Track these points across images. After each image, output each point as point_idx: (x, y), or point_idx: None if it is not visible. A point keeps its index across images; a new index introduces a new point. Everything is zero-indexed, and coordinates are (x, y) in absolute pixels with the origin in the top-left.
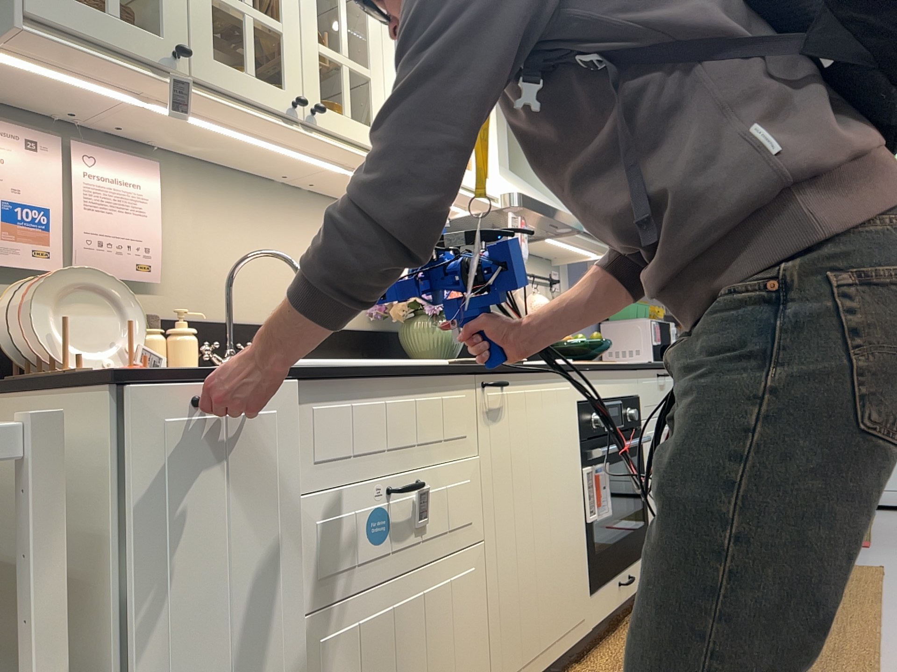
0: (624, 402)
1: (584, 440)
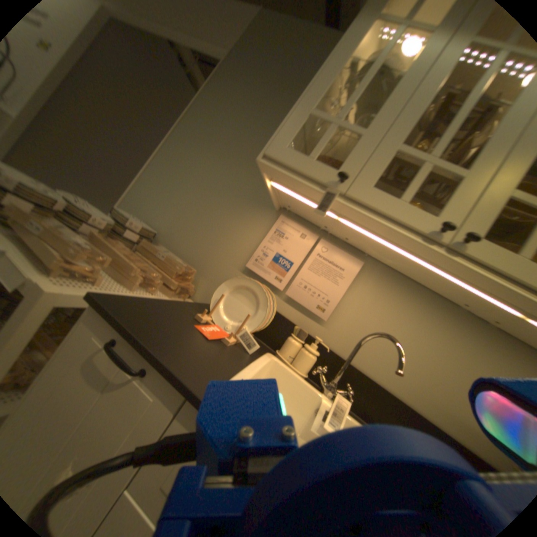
0: None
1: None
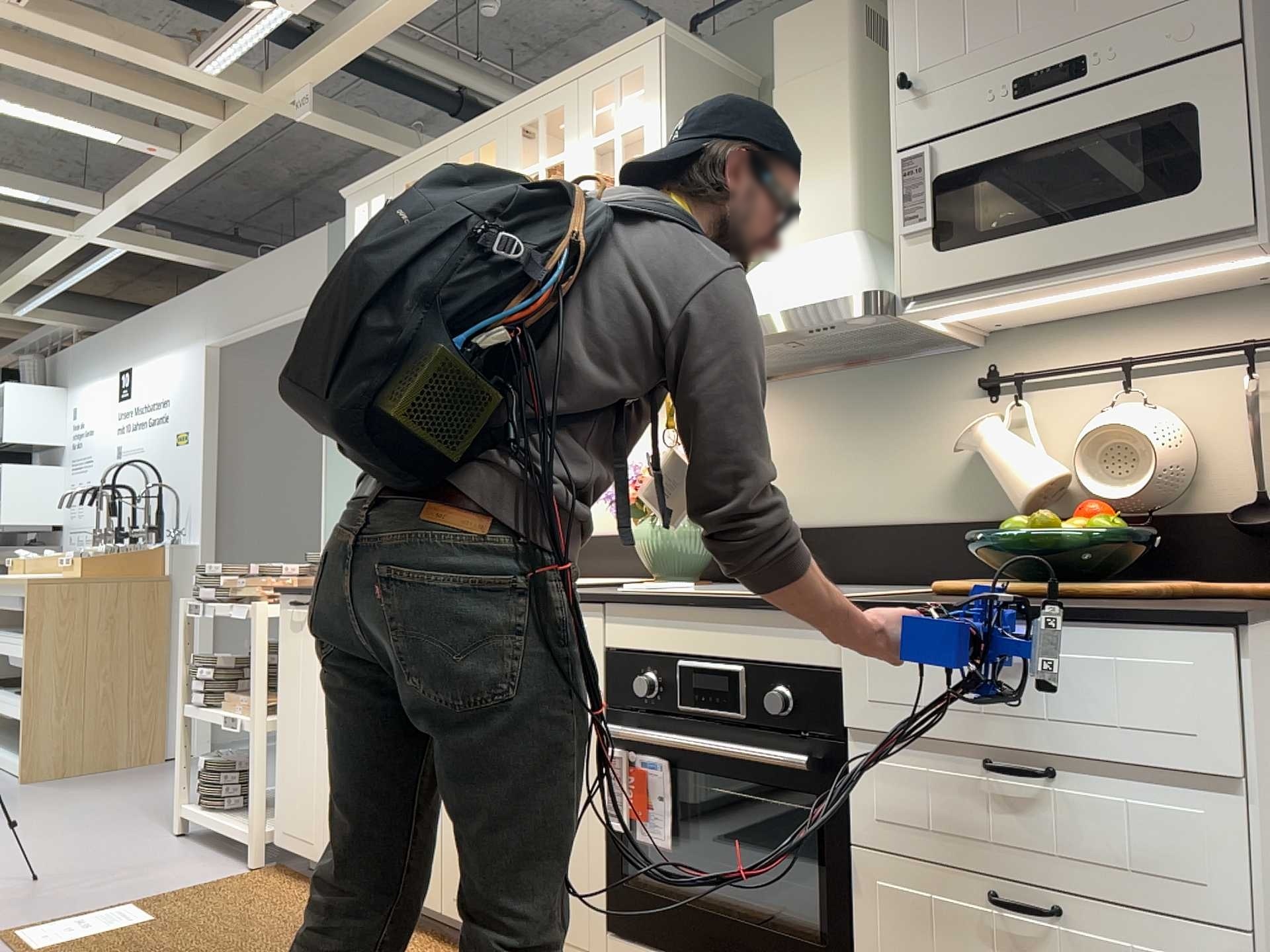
0: (765, 673)
1: (616, 708)
